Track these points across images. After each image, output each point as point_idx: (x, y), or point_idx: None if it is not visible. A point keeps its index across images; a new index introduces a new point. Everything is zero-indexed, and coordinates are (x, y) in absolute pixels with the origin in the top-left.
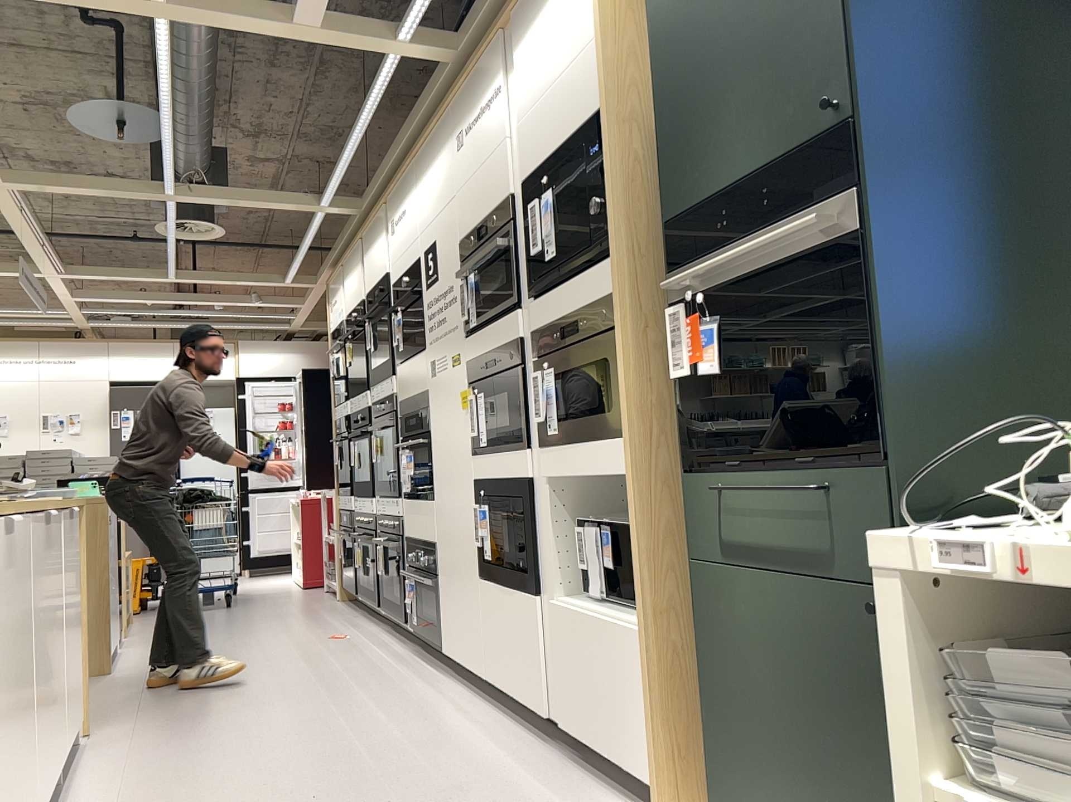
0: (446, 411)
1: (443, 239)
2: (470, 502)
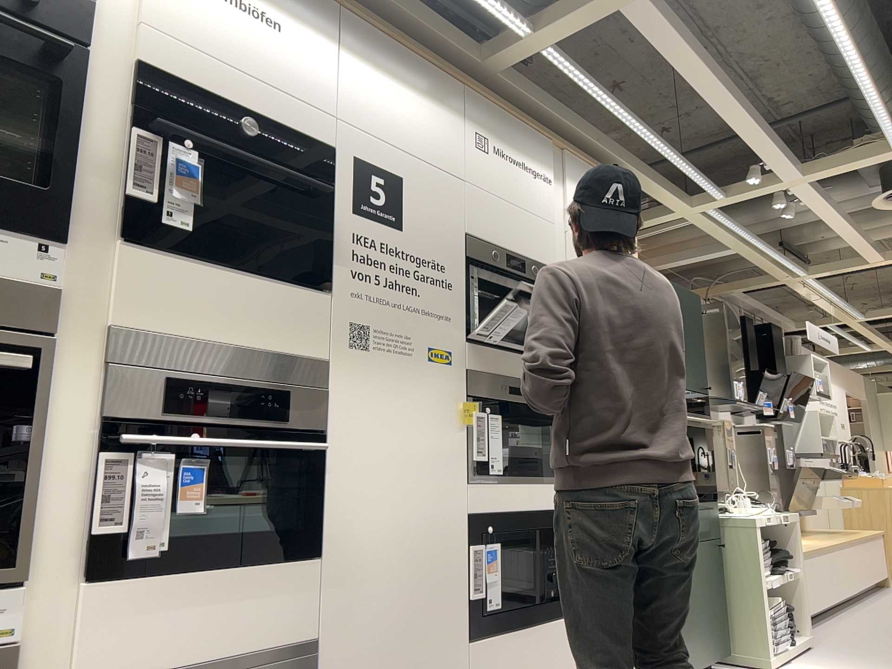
0: (400, 413)
1: (426, 197)
2: (458, 542)
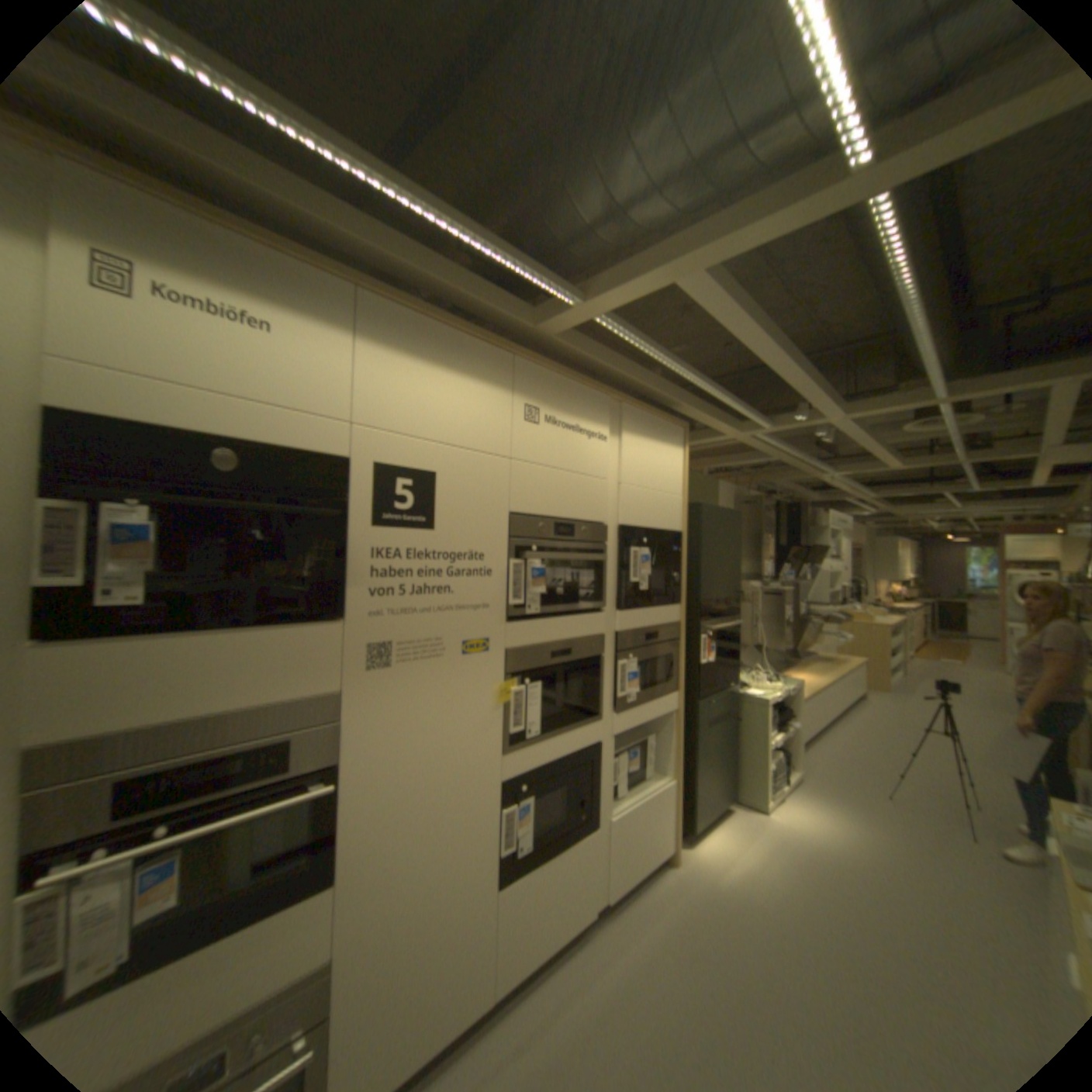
0: (430, 715)
1: (465, 488)
2: (490, 812)
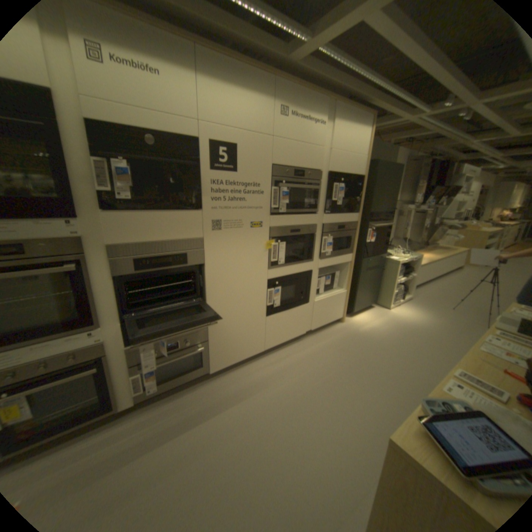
0: (237, 250)
1: (250, 151)
2: (262, 289)
